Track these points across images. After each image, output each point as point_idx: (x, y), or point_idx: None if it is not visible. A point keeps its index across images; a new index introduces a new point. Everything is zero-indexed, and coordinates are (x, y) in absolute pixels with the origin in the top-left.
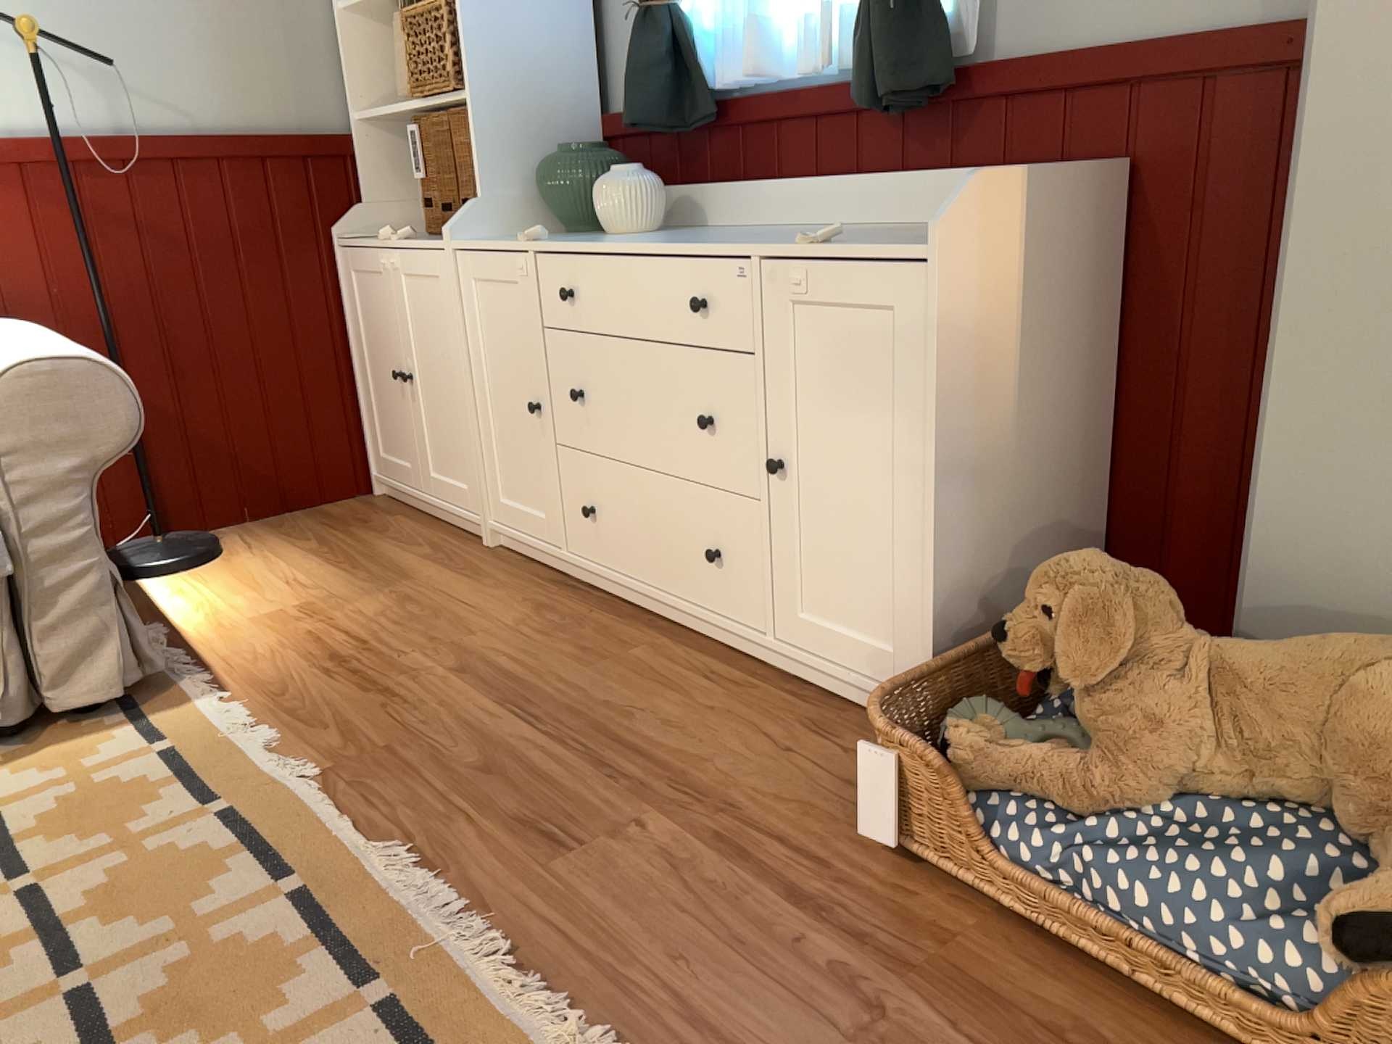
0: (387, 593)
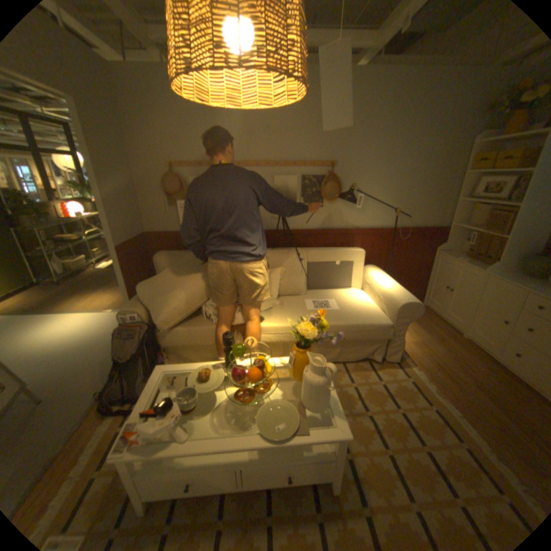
0: (443, 346)
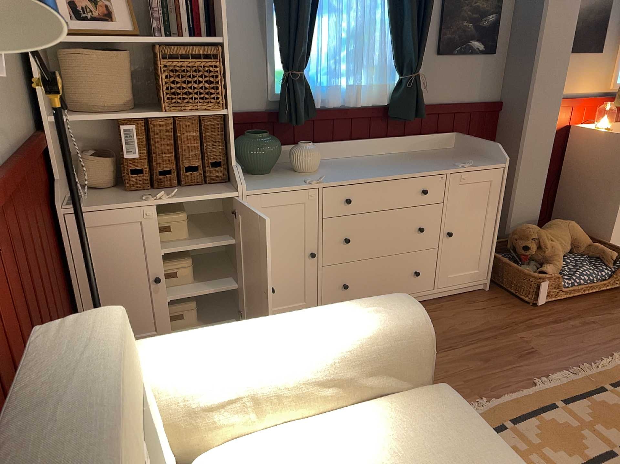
0: None
